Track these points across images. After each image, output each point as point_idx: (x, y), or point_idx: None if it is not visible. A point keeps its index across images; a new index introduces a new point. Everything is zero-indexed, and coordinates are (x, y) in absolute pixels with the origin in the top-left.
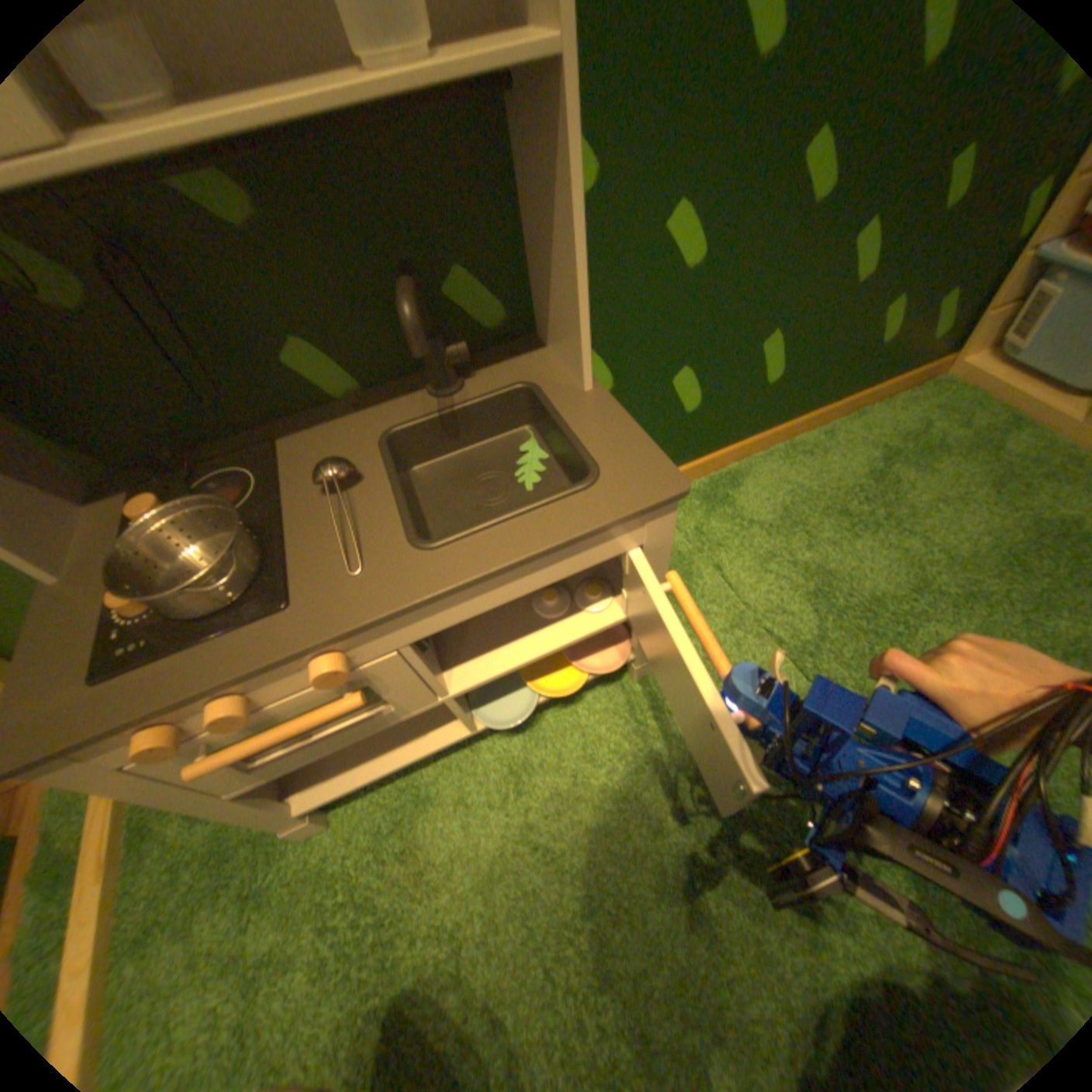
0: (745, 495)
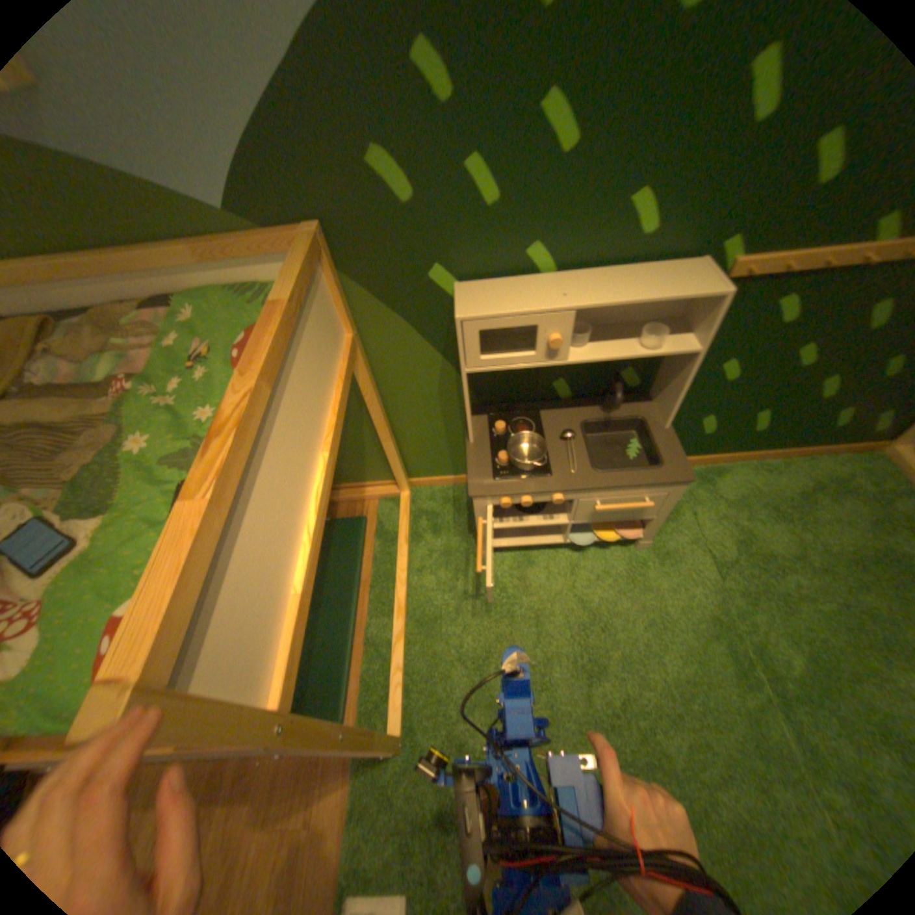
0: (722, 483)
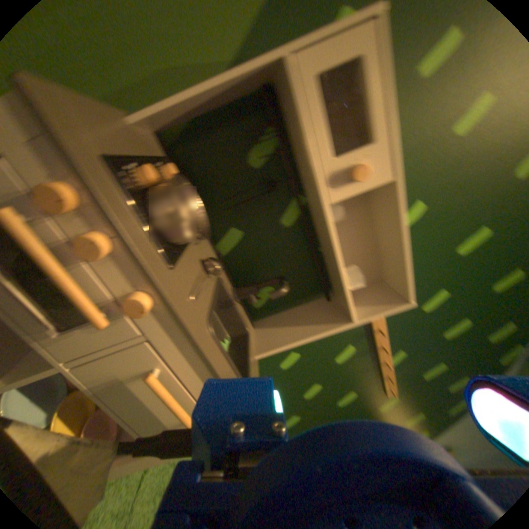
0: None
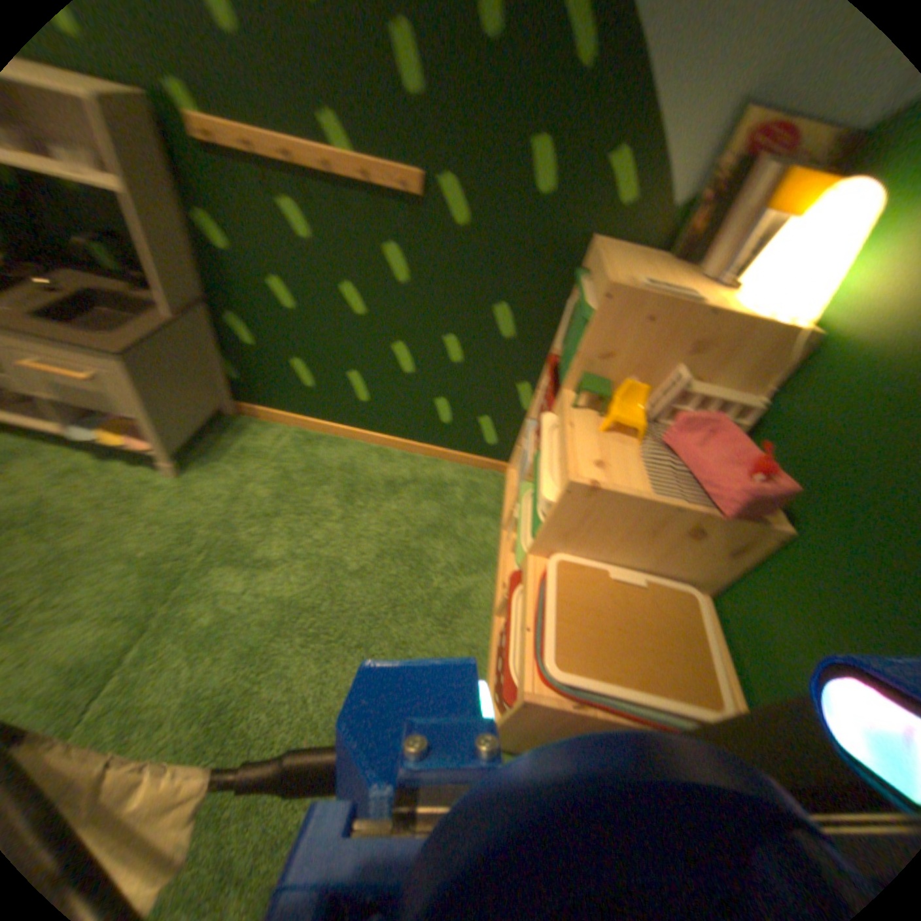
0: (326, 449)
